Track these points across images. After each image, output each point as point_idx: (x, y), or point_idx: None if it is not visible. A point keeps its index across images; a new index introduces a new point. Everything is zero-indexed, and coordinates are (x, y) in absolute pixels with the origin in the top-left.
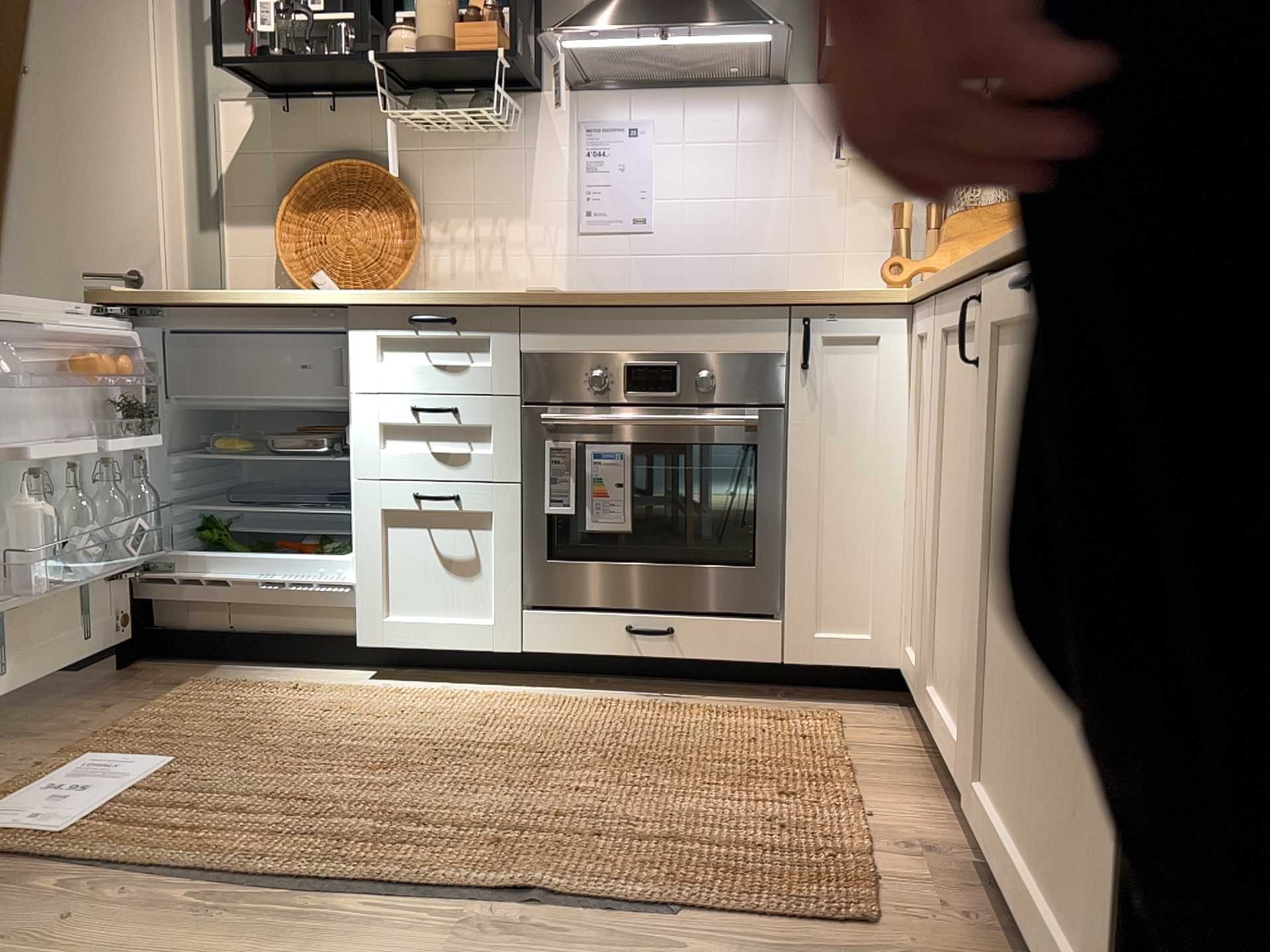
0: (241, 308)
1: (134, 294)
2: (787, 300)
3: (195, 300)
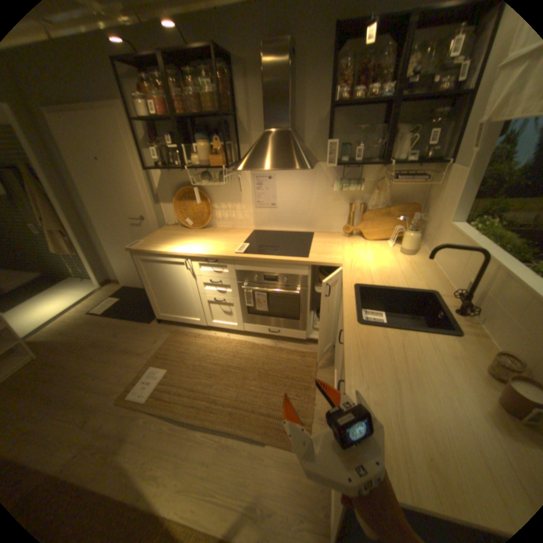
0: (164, 254)
1: (137, 250)
2: (306, 263)
3: (152, 252)
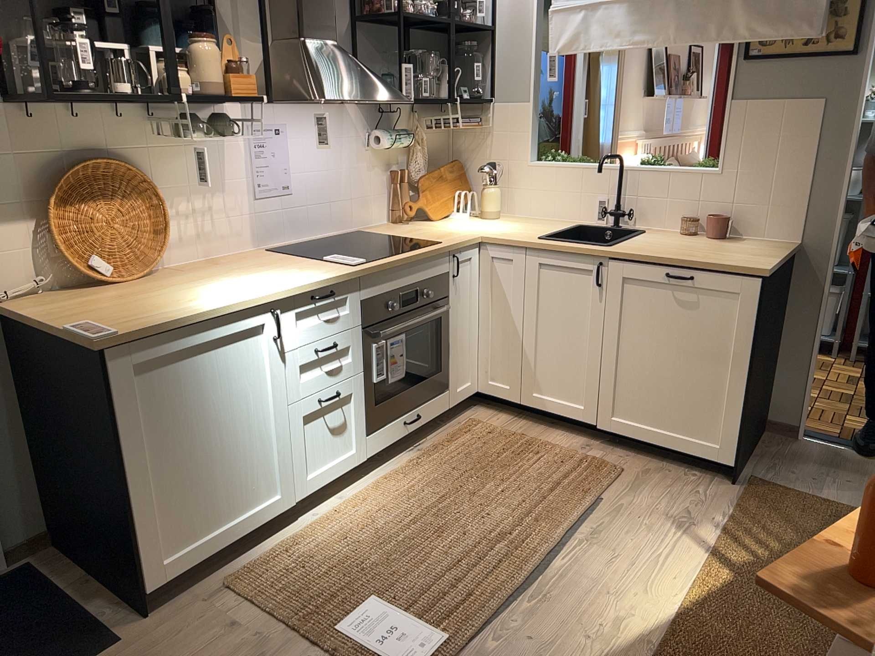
0: (213, 318)
1: (137, 330)
2: (451, 247)
3: (186, 322)
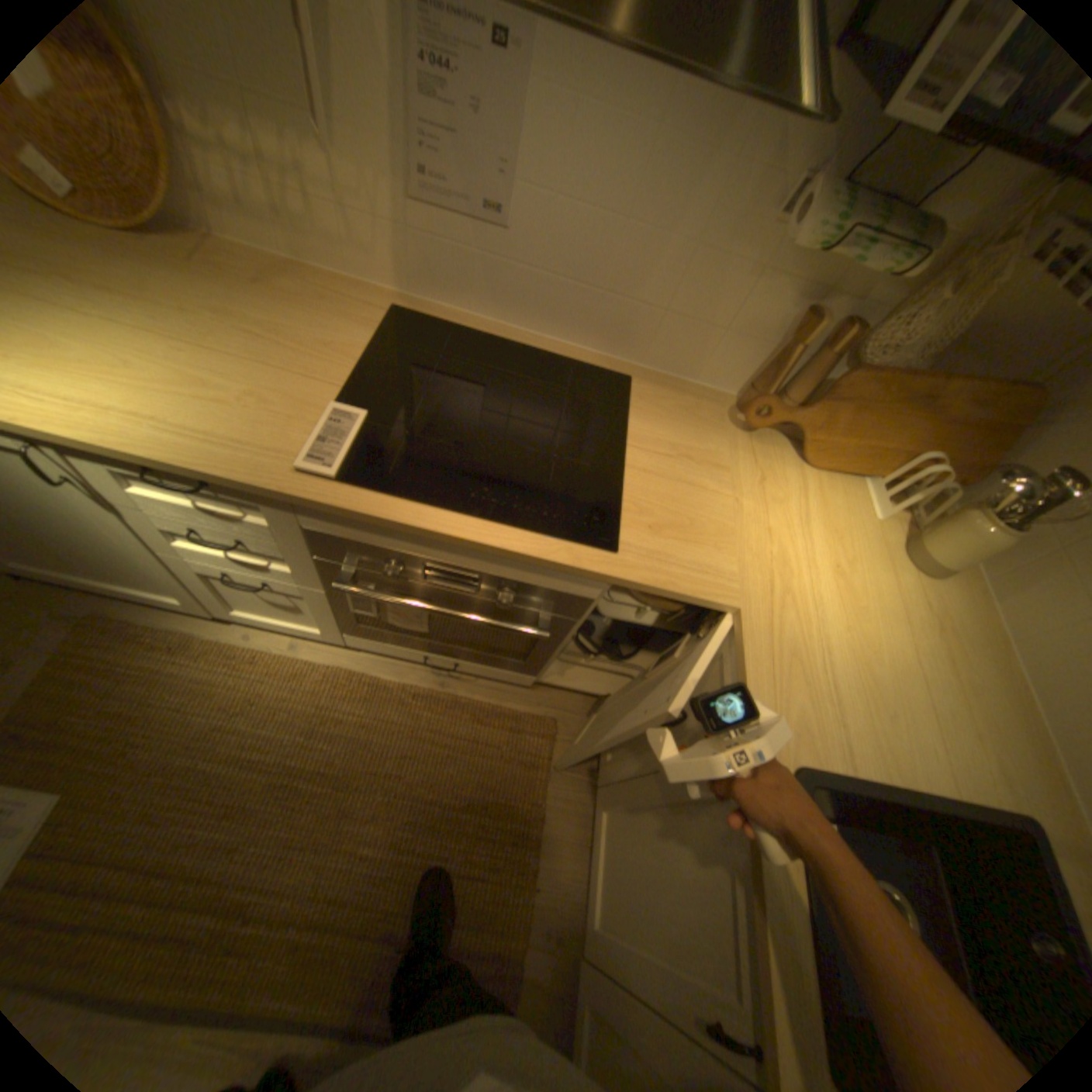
0: None
1: None
2: (609, 582)
3: None
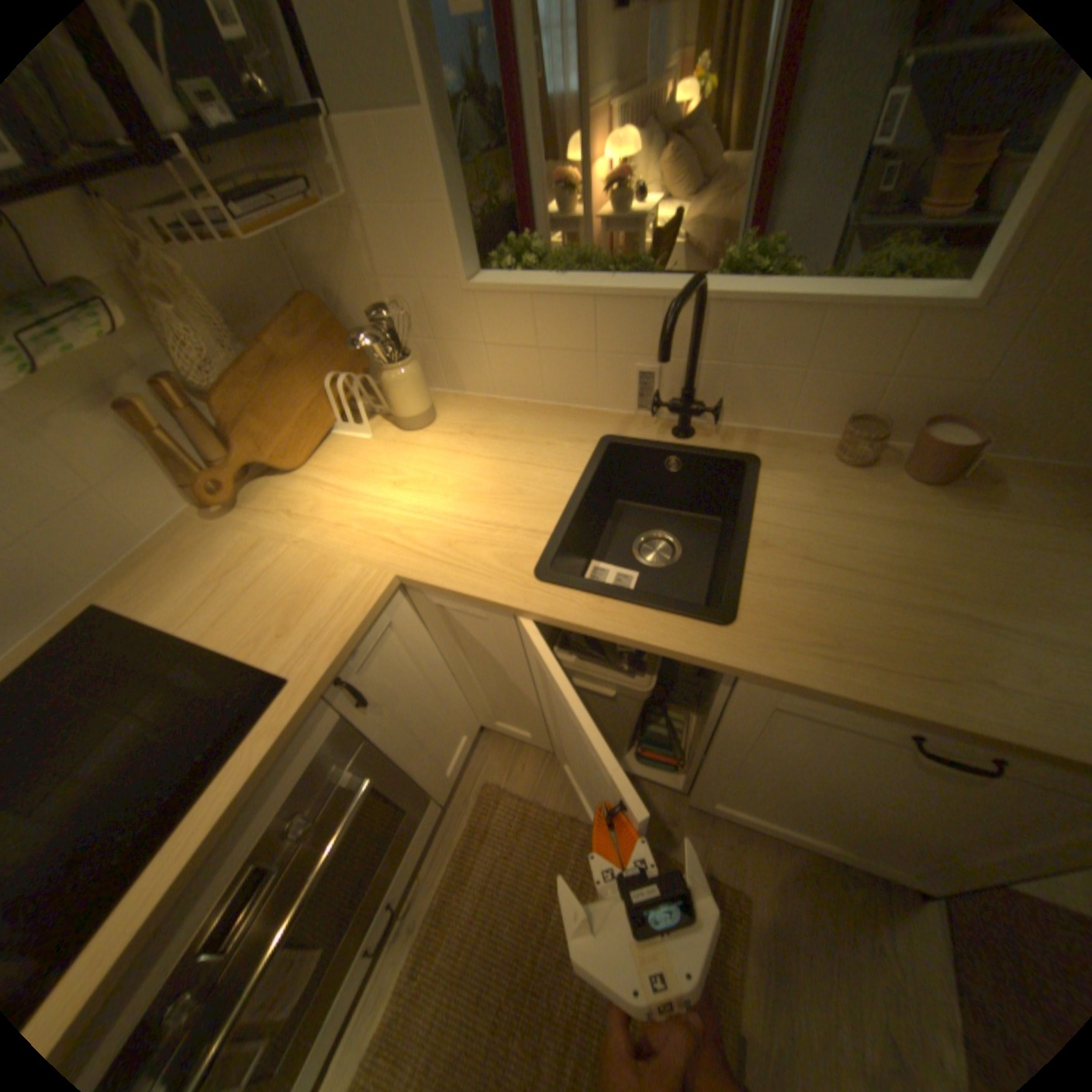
0: None
1: None
2: (312, 695)
3: None
